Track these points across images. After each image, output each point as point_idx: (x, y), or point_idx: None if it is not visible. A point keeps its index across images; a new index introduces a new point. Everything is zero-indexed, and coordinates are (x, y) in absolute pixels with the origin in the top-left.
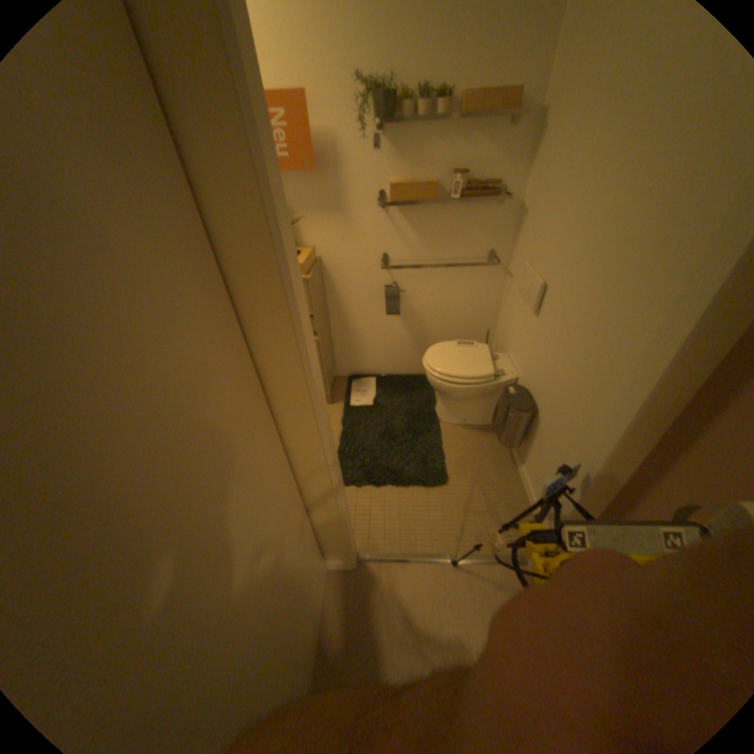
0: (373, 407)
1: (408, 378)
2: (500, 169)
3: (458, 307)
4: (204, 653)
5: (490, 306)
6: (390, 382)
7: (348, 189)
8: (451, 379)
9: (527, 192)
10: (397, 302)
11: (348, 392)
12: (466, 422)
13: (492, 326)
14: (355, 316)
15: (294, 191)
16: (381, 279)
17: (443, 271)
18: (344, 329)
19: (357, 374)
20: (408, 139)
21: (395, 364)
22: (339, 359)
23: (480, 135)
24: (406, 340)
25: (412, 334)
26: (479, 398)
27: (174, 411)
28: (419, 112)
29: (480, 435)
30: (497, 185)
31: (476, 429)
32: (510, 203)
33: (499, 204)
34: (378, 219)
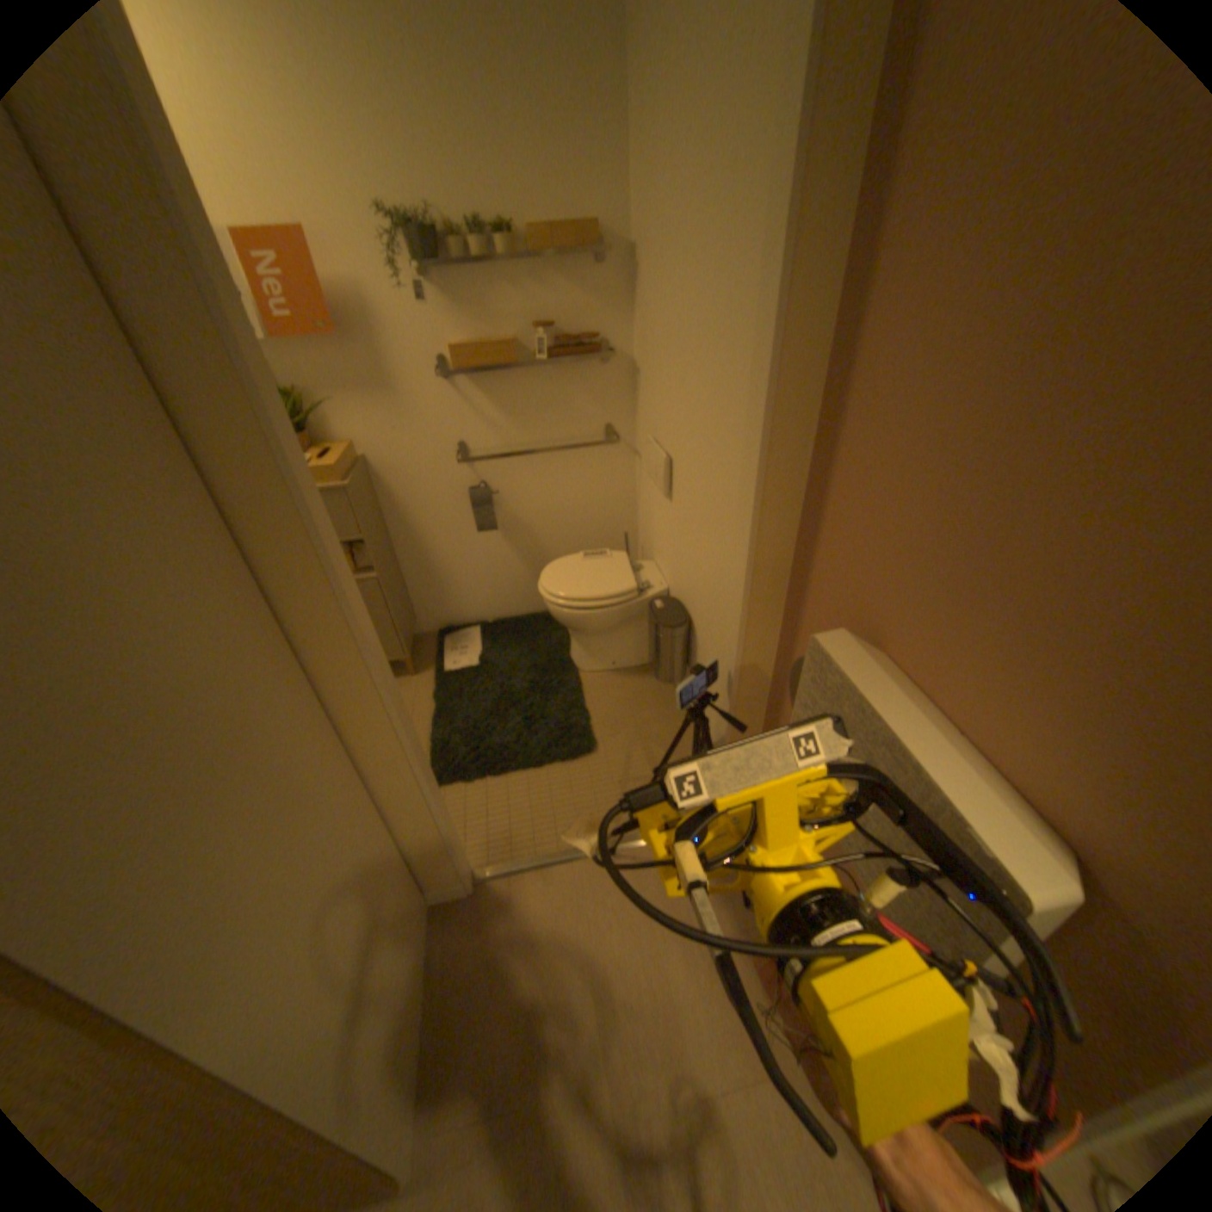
0: (477, 667)
1: (526, 618)
2: (591, 319)
3: (577, 505)
4: (214, 925)
5: (619, 500)
6: (499, 628)
7: (387, 354)
8: (575, 602)
9: (632, 346)
10: (487, 507)
11: (436, 653)
12: (611, 663)
13: (628, 527)
14: (429, 536)
15: (303, 362)
16: (458, 478)
17: (545, 458)
18: (415, 558)
19: (447, 625)
20: (461, 284)
21: (503, 600)
22: (416, 604)
23: (556, 277)
24: (512, 563)
25: (519, 552)
26: (618, 623)
27: (138, 611)
28: (469, 250)
29: (633, 678)
30: (592, 339)
31: (626, 671)
32: (614, 361)
33: (600, 363)
34: (438, 392)
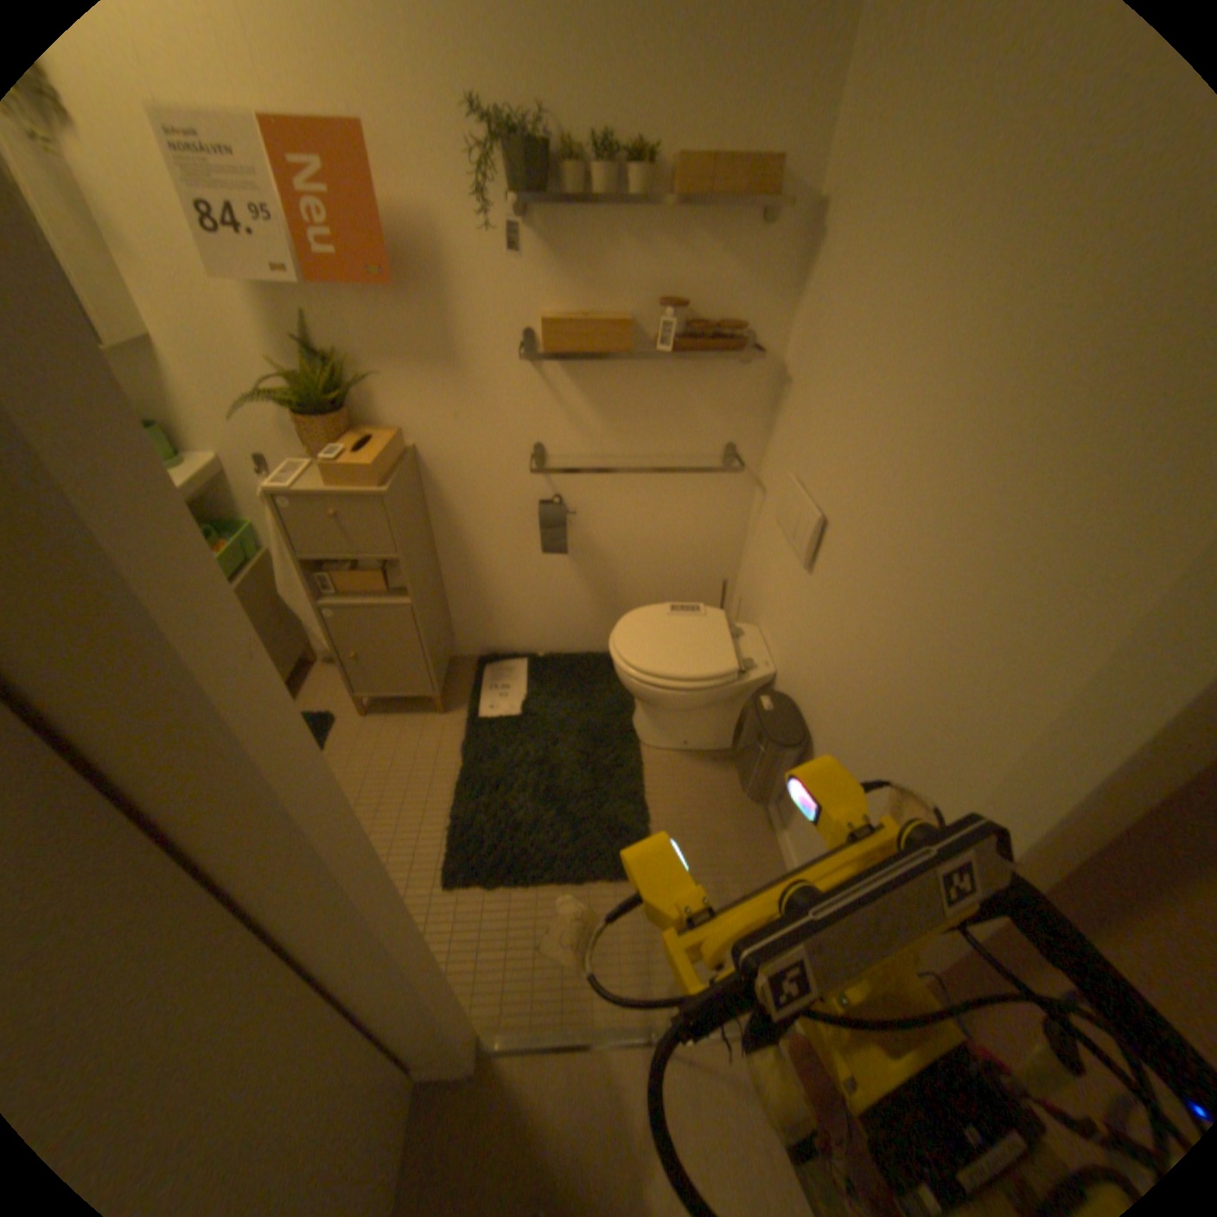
0: (518, 716)
1: (583, 657)
2: (739, 300)
3: (669, 536)
4: None
5: (724, 536)
6: (549, 666)
7: (458, 318)
8: (655, 675)
9: (786, 343)
10: (558, 530)
11: (471, 686)
12: (683, 742)
13: (727, 569)
14: (482, 550)
15: (348, 317)
16: (527, 486)
17: (641, 474)
18: (462, 573)
19: (489, 650)
20: (571, 232)
21: (559, 632)
22: (456, 623)
23: (704, 235)
24: (578, 592)
25: (588, 582)
26: (705, 707)
27: None
28: (590, 183)
29: (707, 765)
30: (735, 328)
31: (699, 754)
32: (757, 361)
33: (738, 362)
34: (519, 377)
